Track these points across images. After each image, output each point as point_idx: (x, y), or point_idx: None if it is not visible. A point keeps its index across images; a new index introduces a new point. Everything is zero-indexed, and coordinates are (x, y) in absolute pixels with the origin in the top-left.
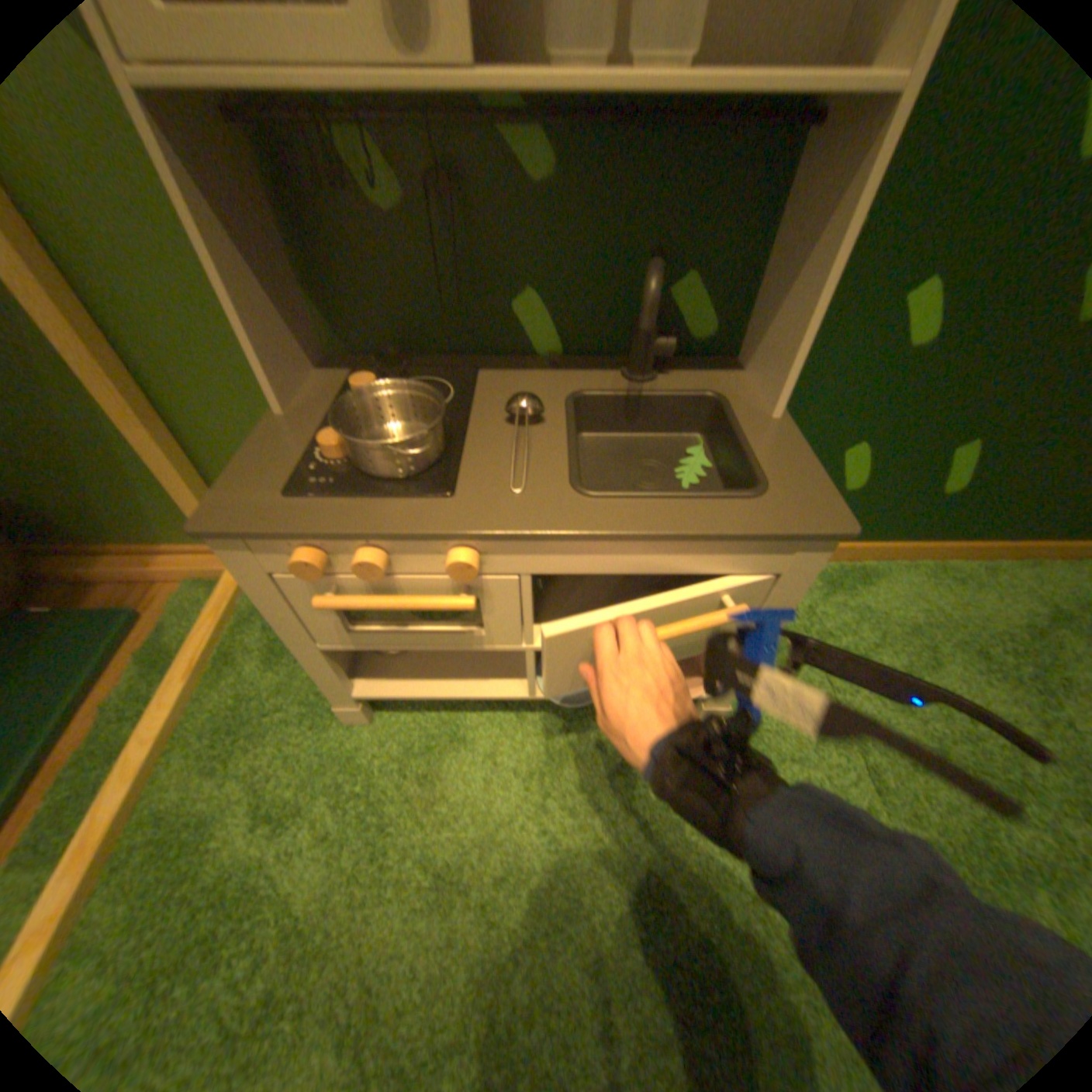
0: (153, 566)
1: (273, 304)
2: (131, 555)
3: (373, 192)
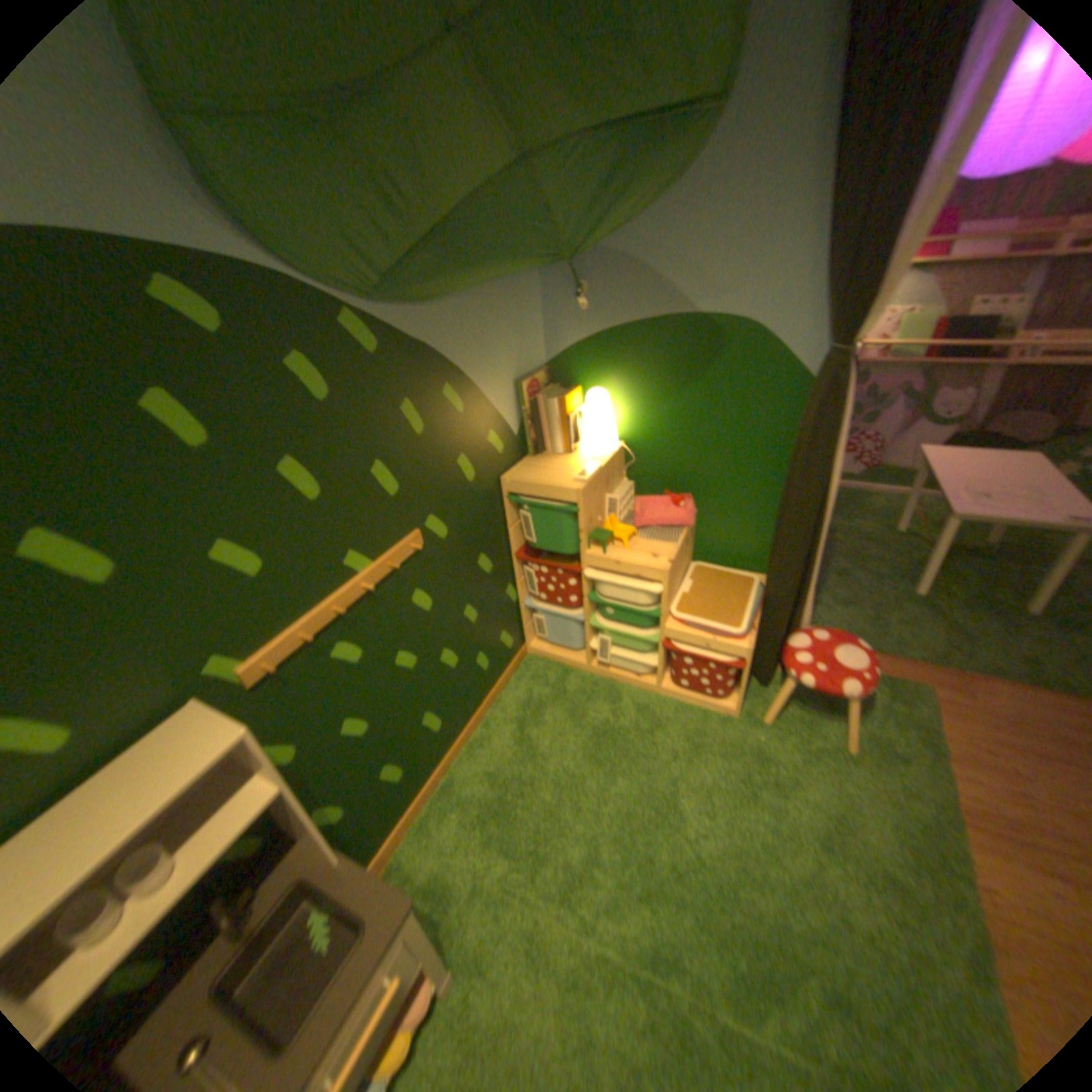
0: None
1: None
2: None
3: None
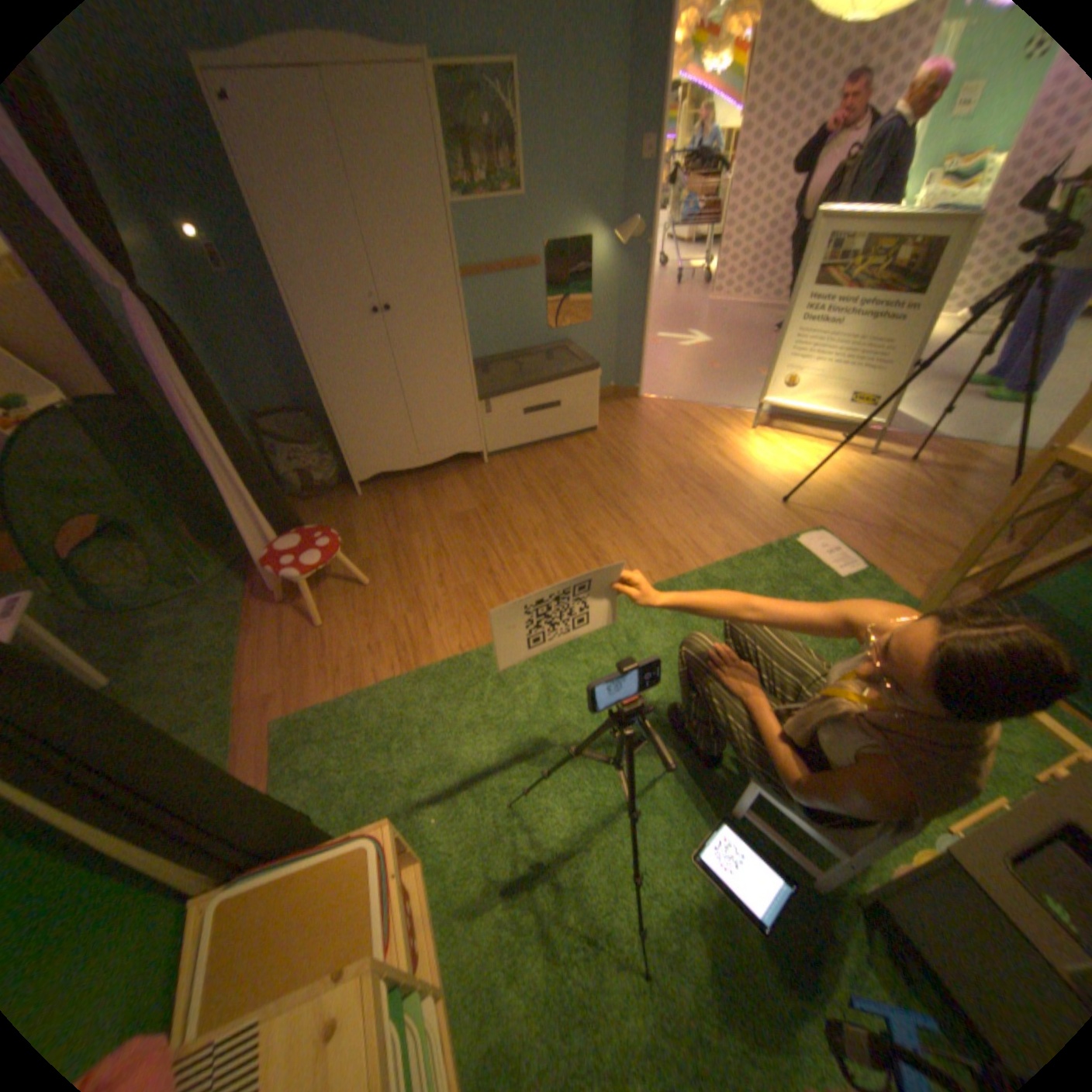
0: None
1: None
2: None
3: None
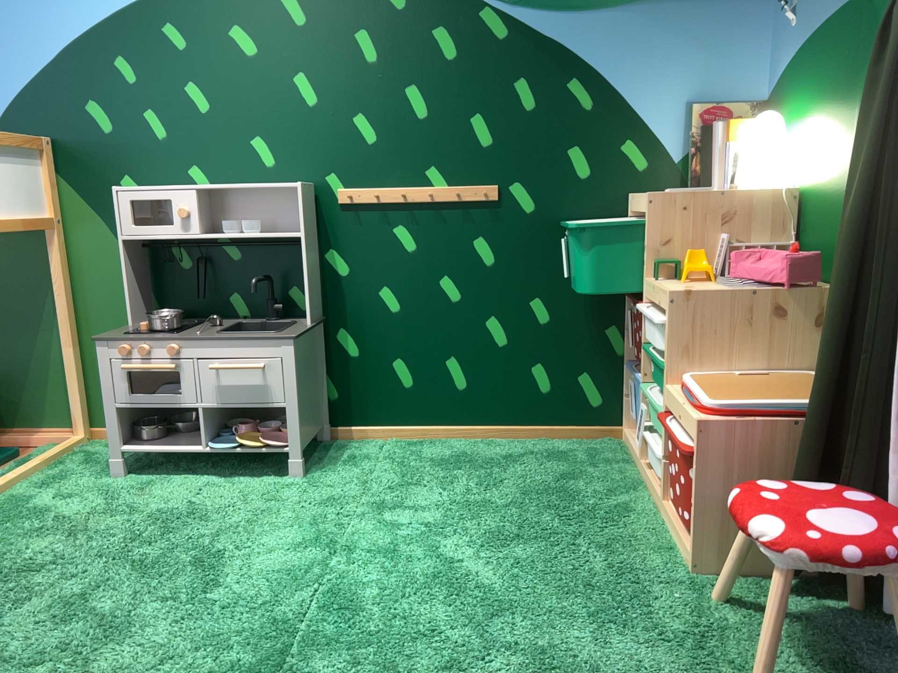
0: (34, 435)
1: (139, 298)
2: (23, 432)
3: (181, 263)
